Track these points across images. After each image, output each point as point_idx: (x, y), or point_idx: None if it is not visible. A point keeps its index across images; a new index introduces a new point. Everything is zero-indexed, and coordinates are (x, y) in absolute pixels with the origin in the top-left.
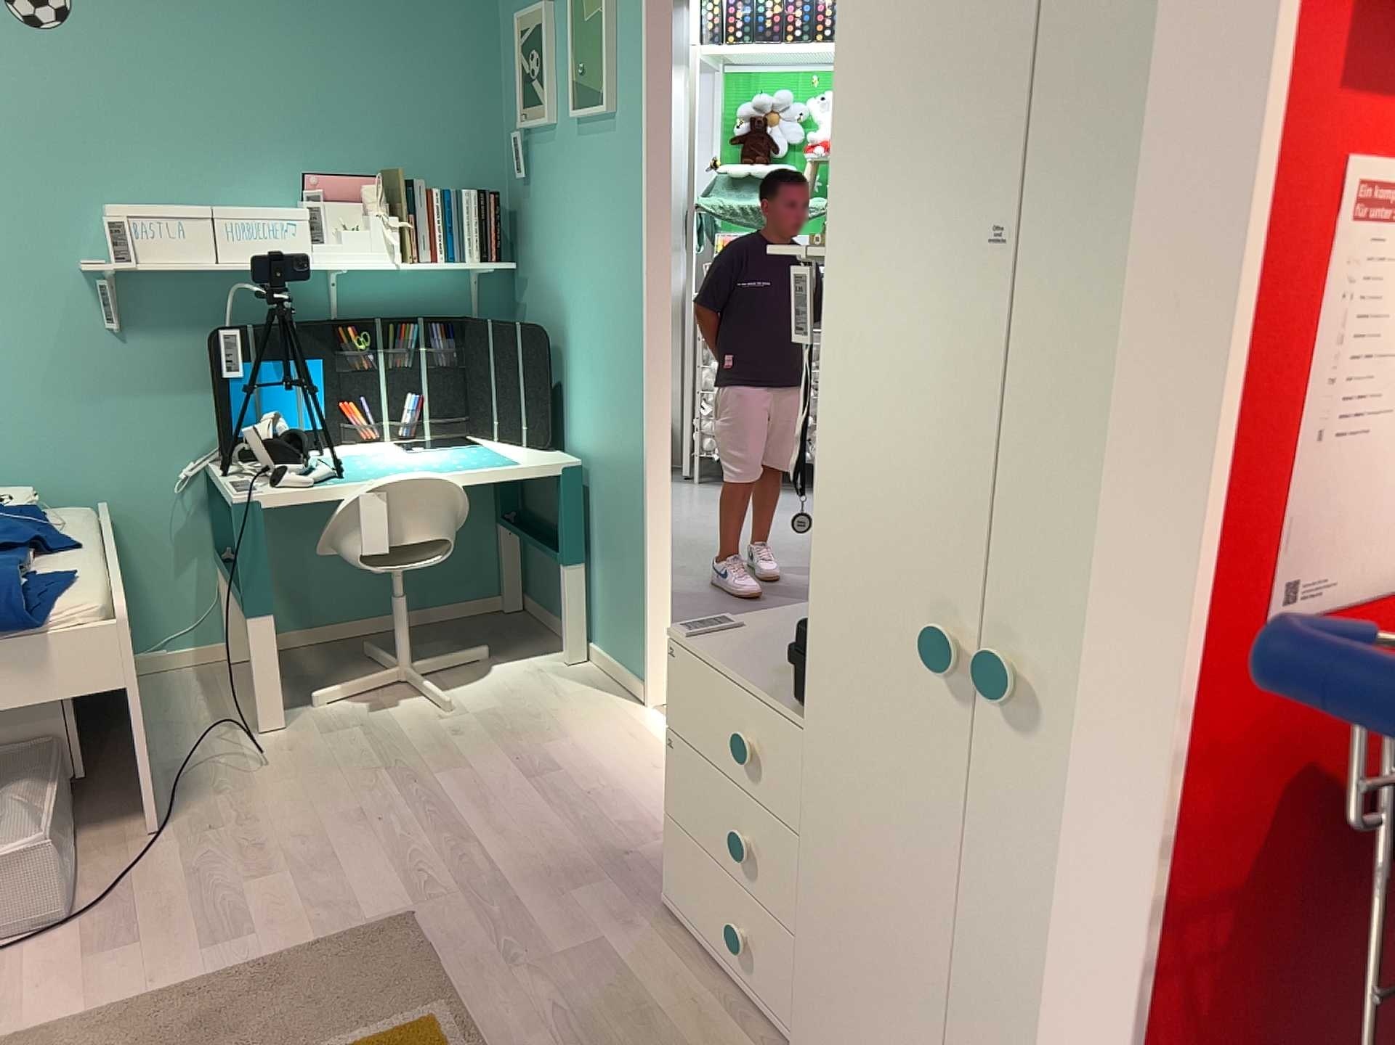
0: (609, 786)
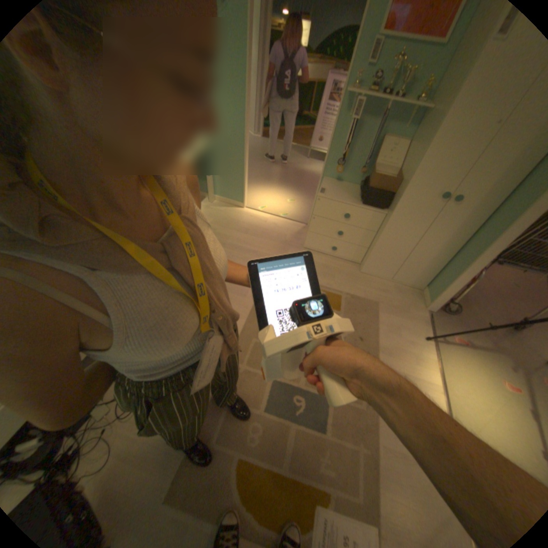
0: (262, 229)
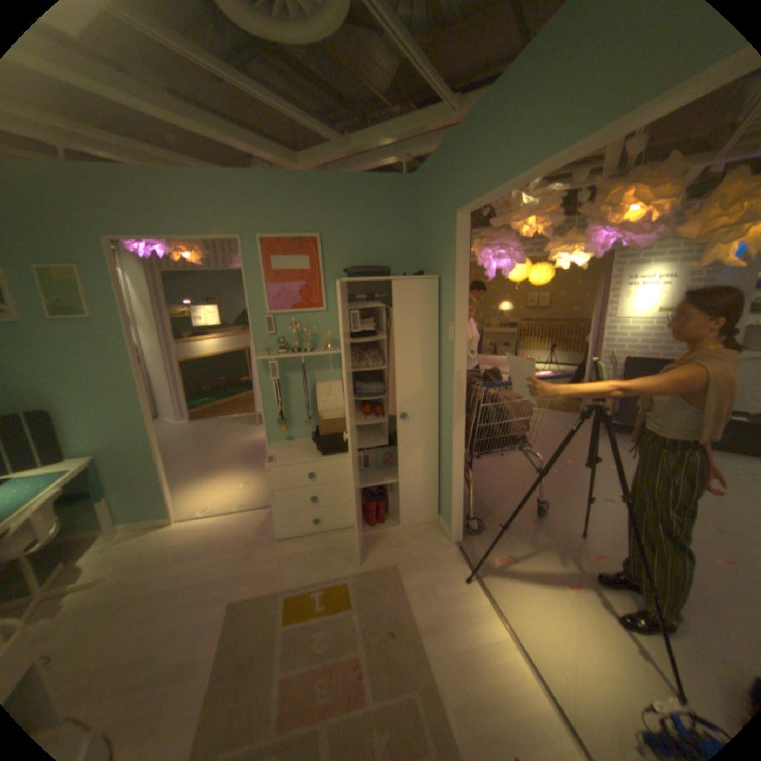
0: (208, 542)
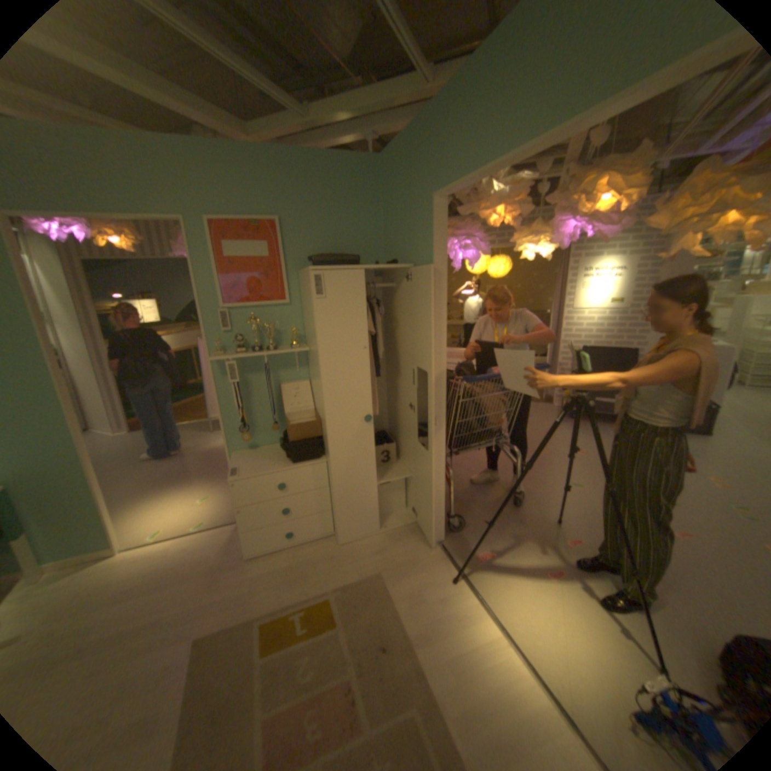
0: (163, 571)
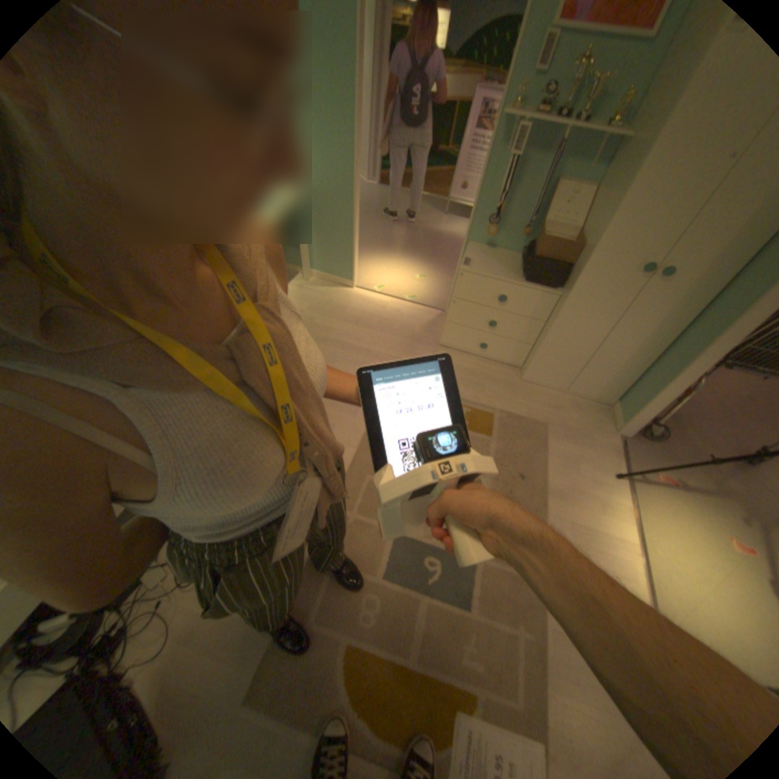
0: (380, 318)
